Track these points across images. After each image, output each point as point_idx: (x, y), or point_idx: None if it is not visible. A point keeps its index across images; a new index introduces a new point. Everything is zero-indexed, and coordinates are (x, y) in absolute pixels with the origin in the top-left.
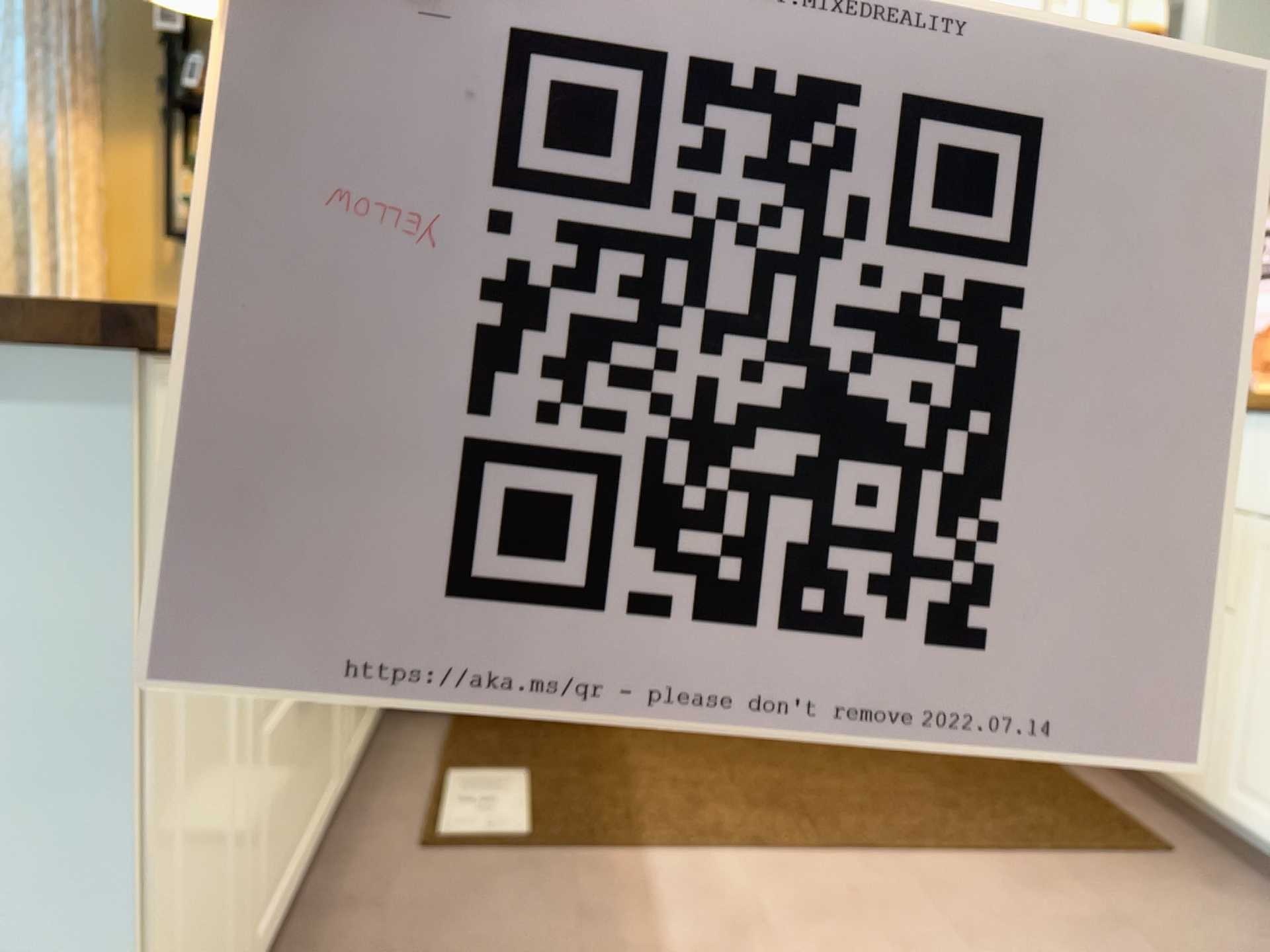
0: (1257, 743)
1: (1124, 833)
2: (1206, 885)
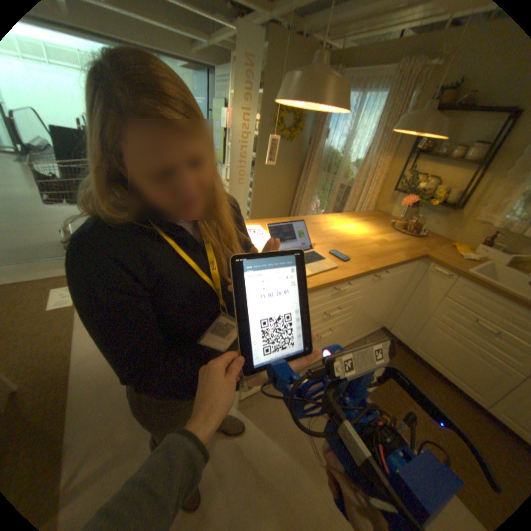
0: None
1: None
2: None
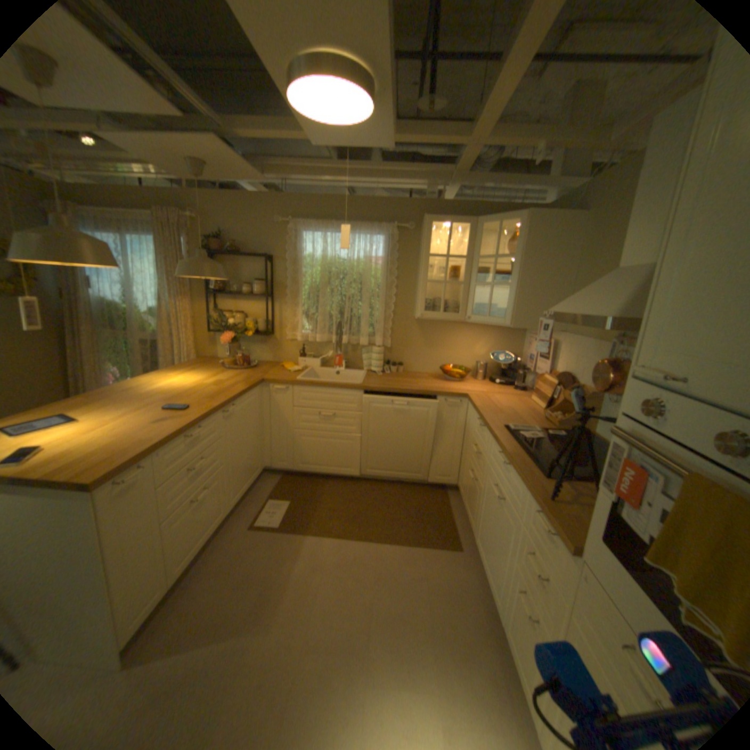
0: (481, 528)
1: (452, 541)
2: (464, 565)
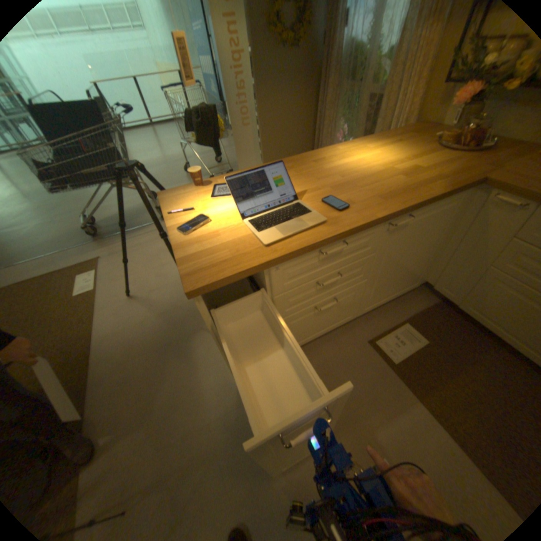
0: None
1: None
2: None
